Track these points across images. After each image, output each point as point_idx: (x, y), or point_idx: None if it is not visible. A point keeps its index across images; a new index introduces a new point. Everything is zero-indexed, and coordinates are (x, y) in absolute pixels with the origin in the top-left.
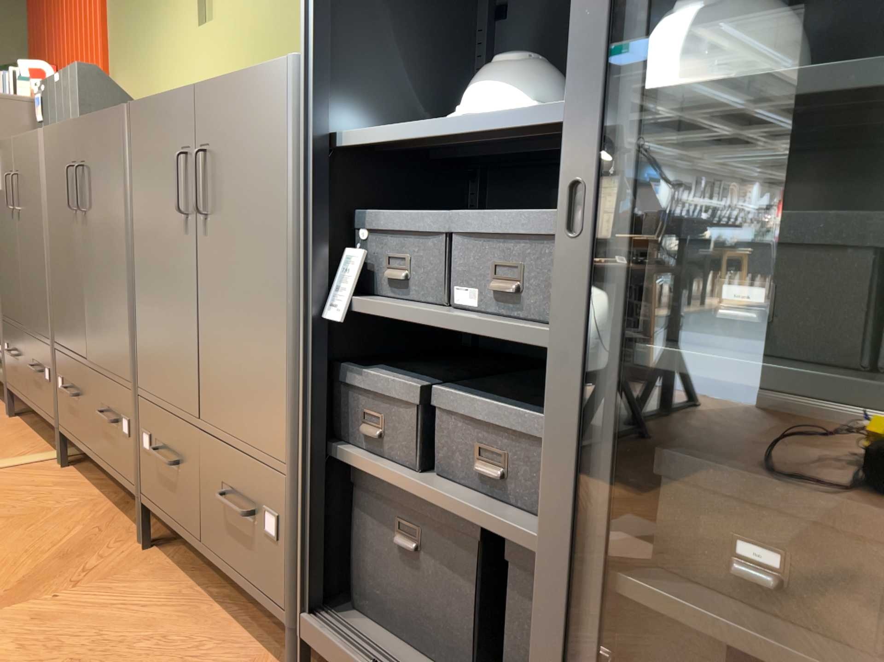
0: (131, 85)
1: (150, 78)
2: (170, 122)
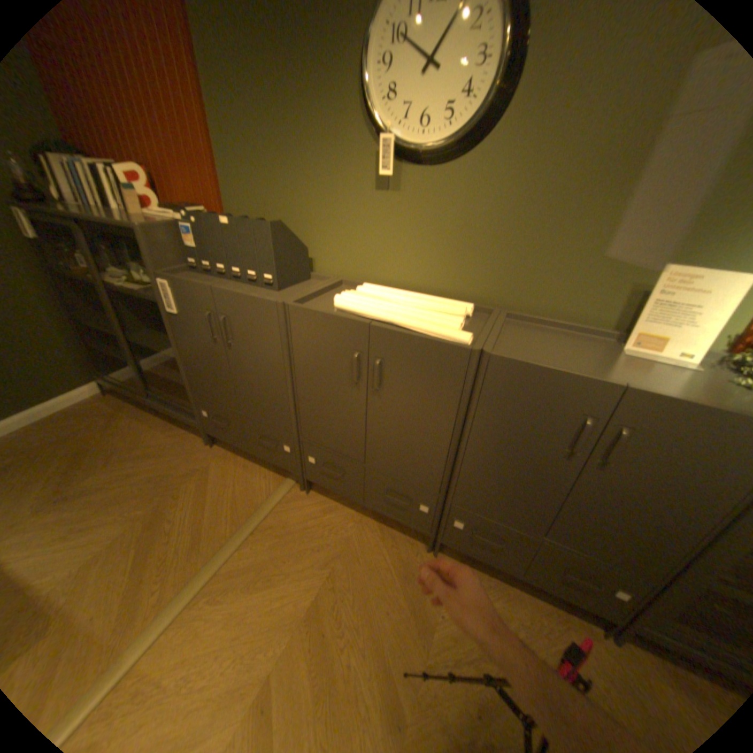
0: (261, 206)
1: (292, 209)
2: (570, 393)
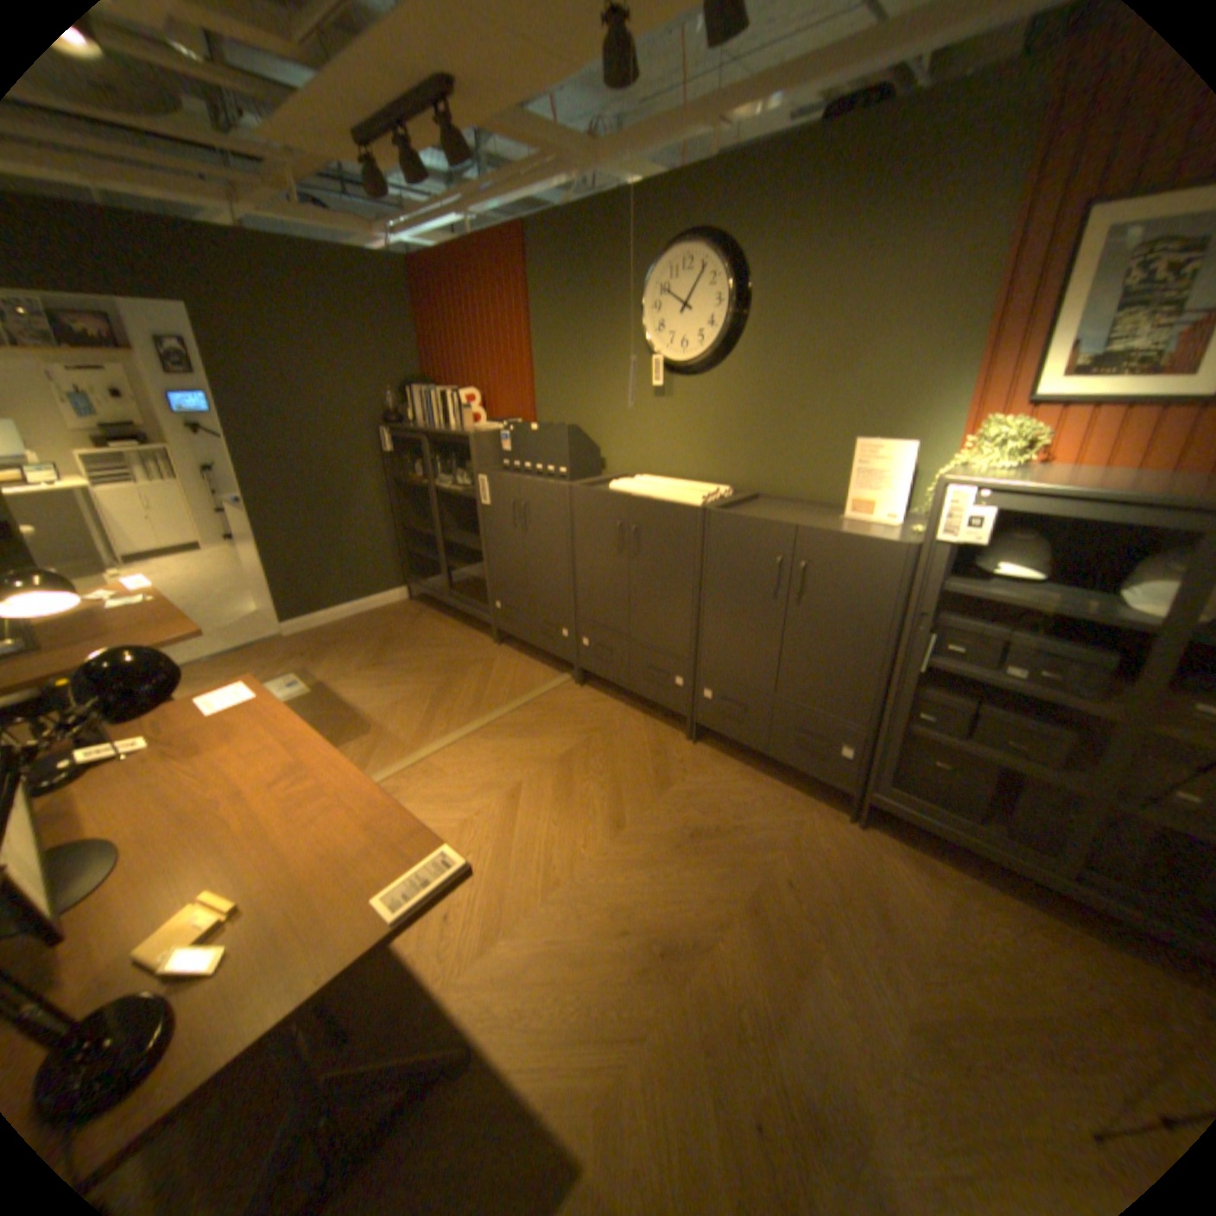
0: (566, 416)
1: (590, 417)
2: (764, 537)
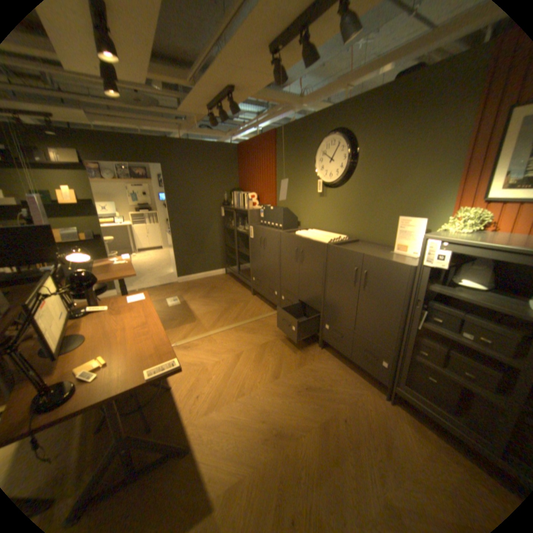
0: (287, 204)
1: (295, 205)
2: (350, 258)
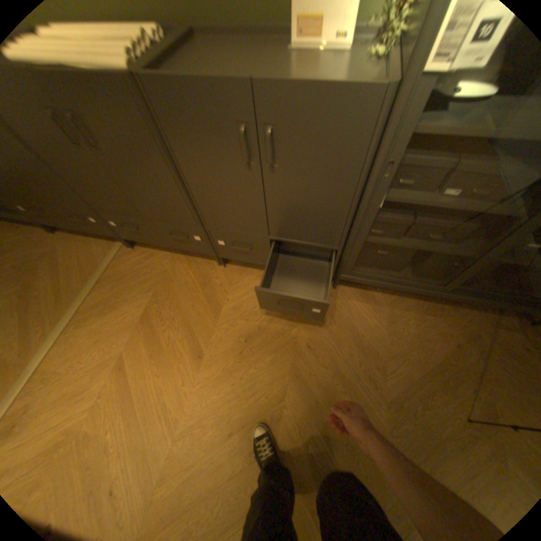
0: None
1: None
2: (216, 103)
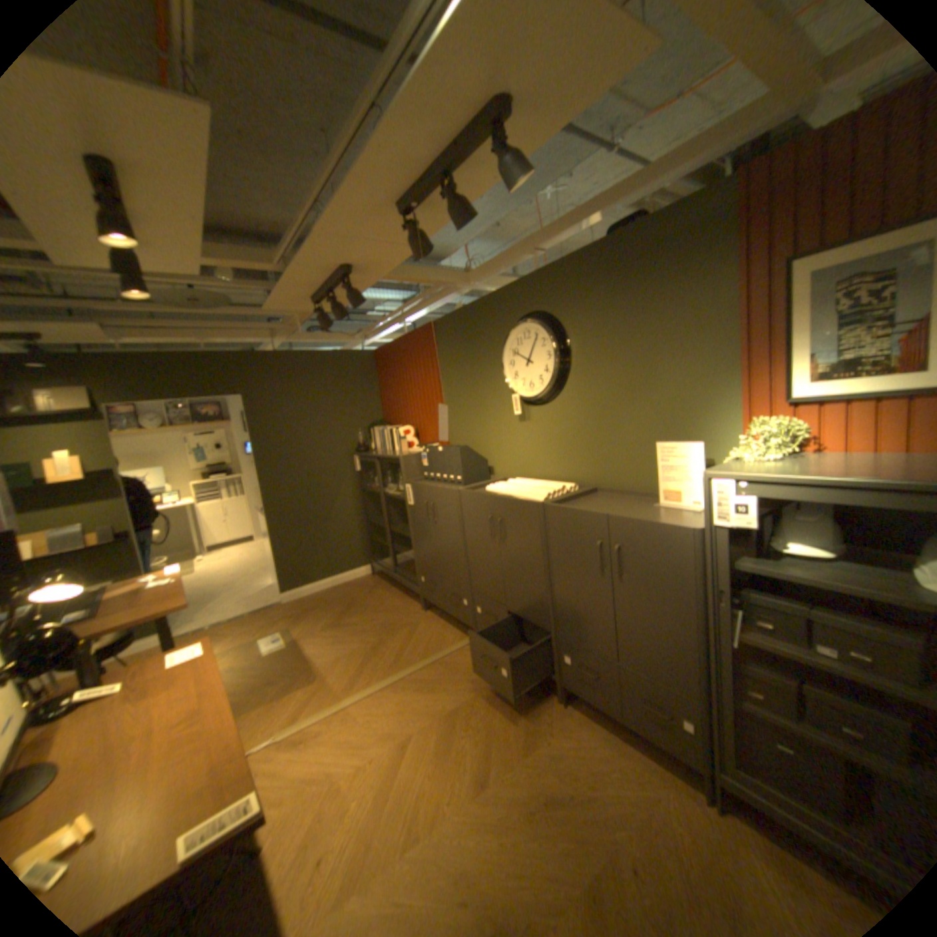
0: (466, 439)
1: (481, 439)
2: (586, 525)
